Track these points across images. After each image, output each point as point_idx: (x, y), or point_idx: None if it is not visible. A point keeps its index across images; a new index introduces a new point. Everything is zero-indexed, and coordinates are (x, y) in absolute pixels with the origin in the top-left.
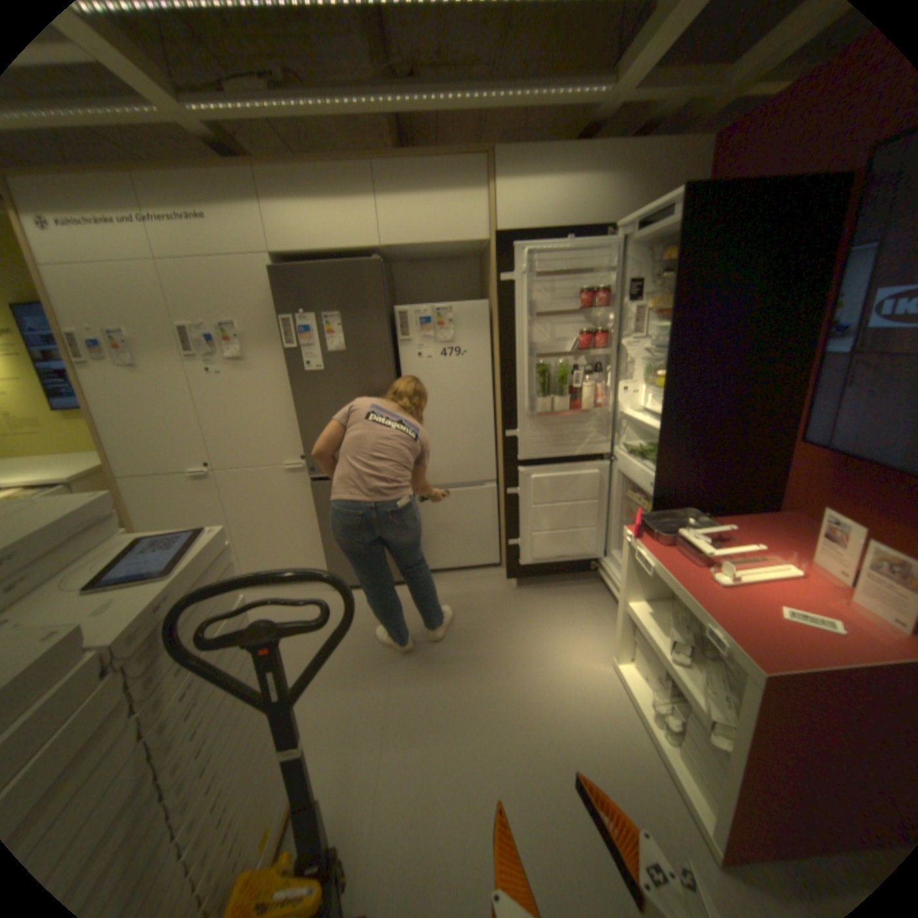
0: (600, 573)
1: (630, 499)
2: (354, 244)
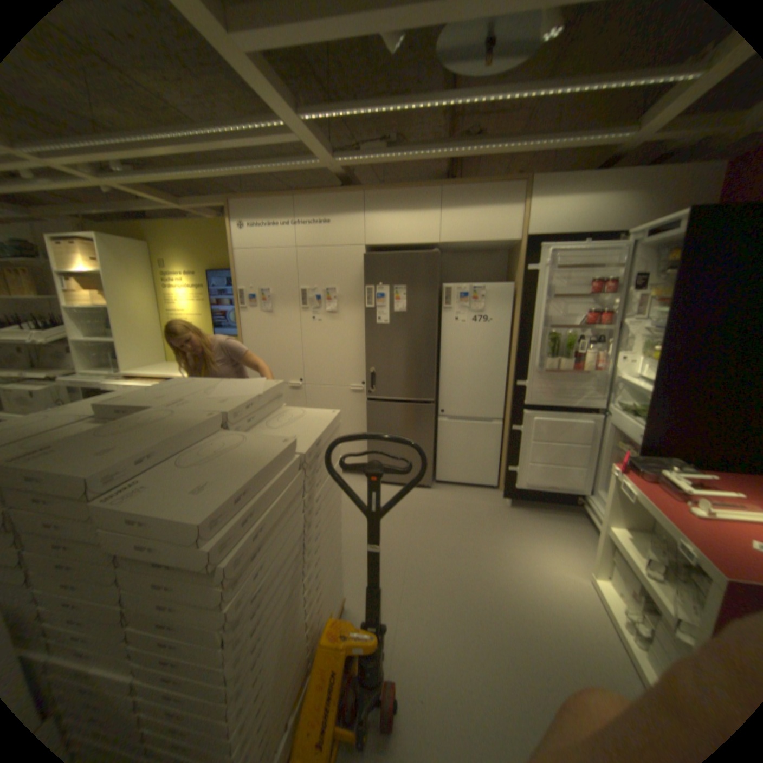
0: (586, 509)
1: (621, 449)
2: (422, 241)
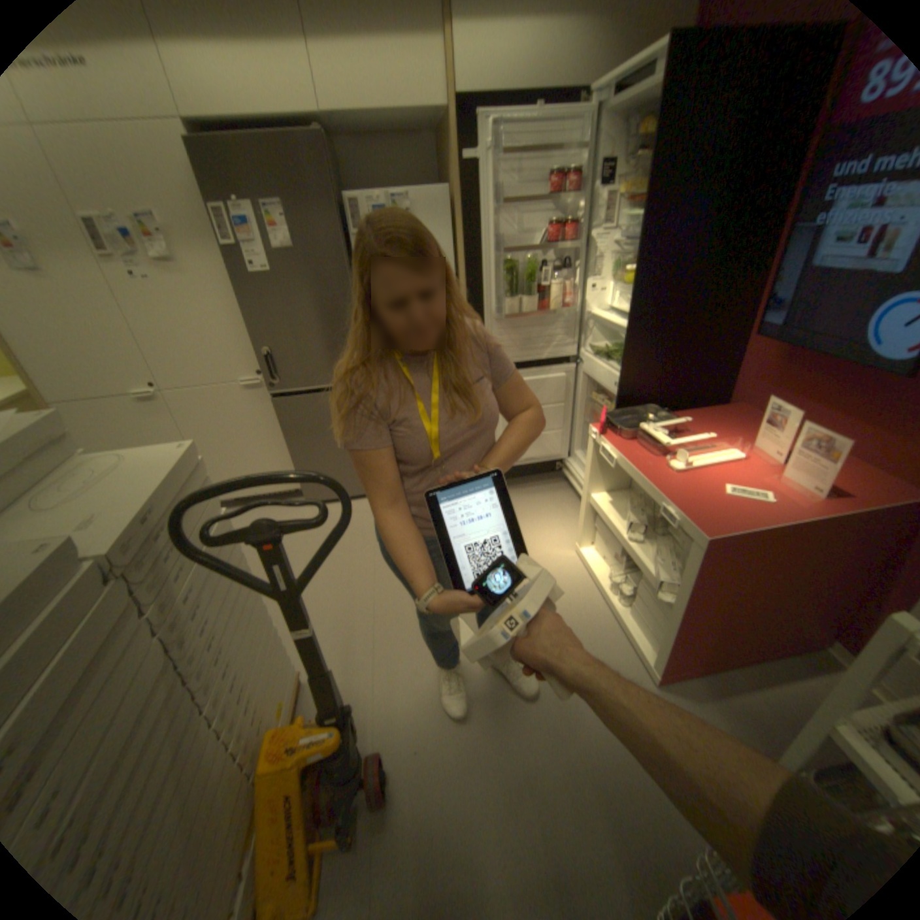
0: (564, 472)
1: (594, 400)
2: (287, 110)
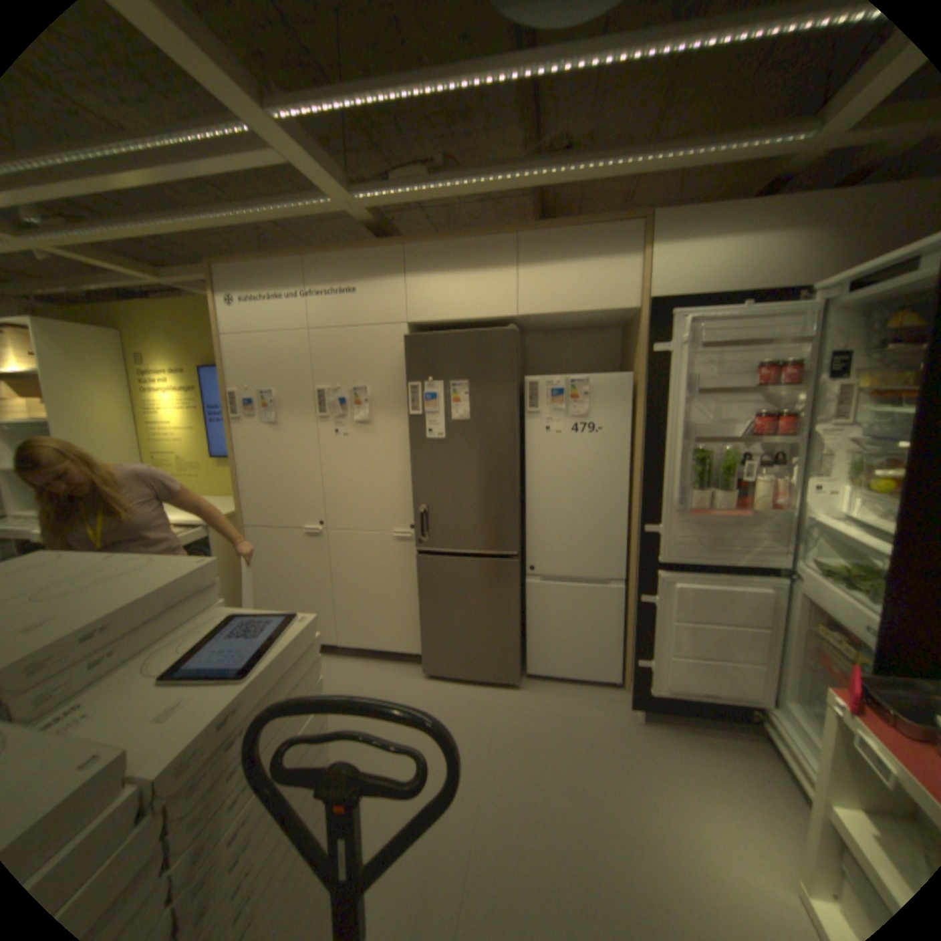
0: (768, 730)
1: (823, 638)
2: (491, 314)
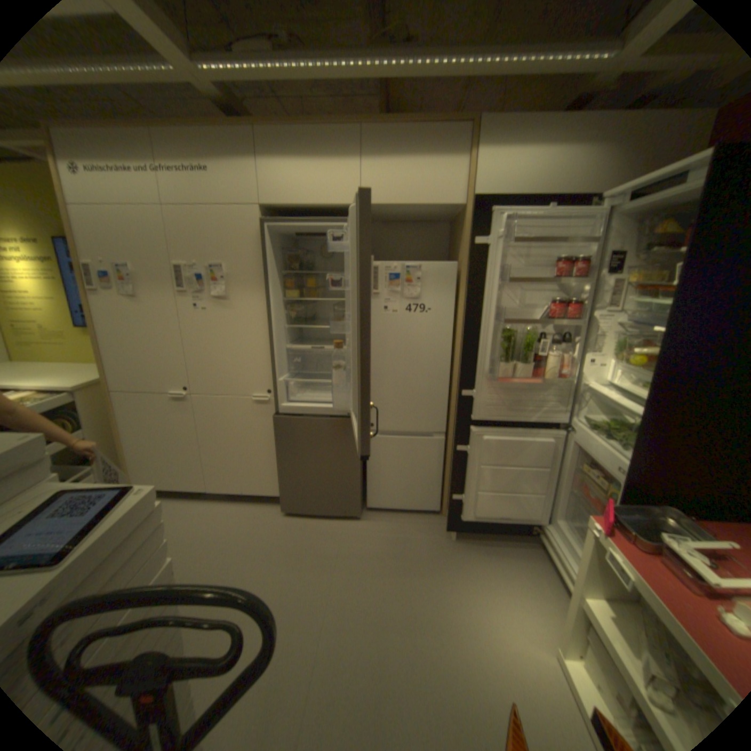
0: (542, 540)
1: (586, 474)
2: (337, 201)
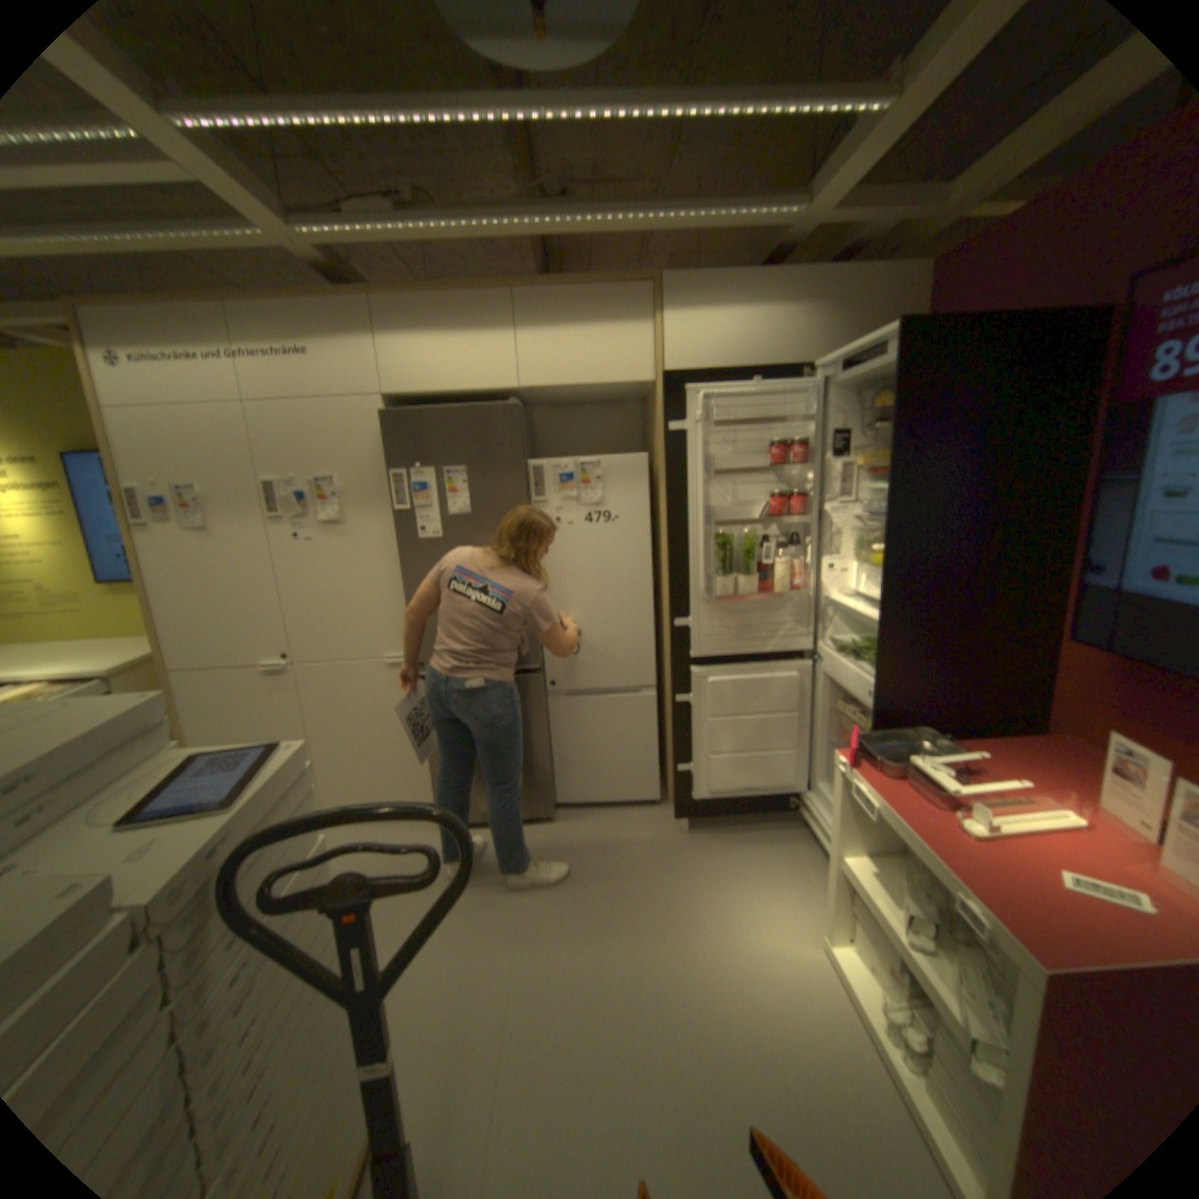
0: (803, 814)
1: (842, 713)
2: (487, 386)
